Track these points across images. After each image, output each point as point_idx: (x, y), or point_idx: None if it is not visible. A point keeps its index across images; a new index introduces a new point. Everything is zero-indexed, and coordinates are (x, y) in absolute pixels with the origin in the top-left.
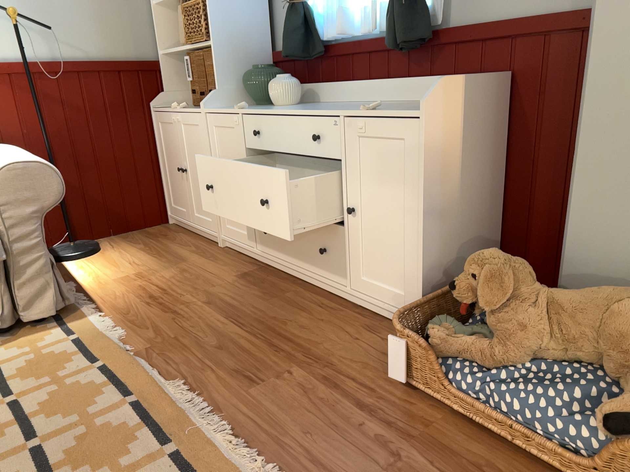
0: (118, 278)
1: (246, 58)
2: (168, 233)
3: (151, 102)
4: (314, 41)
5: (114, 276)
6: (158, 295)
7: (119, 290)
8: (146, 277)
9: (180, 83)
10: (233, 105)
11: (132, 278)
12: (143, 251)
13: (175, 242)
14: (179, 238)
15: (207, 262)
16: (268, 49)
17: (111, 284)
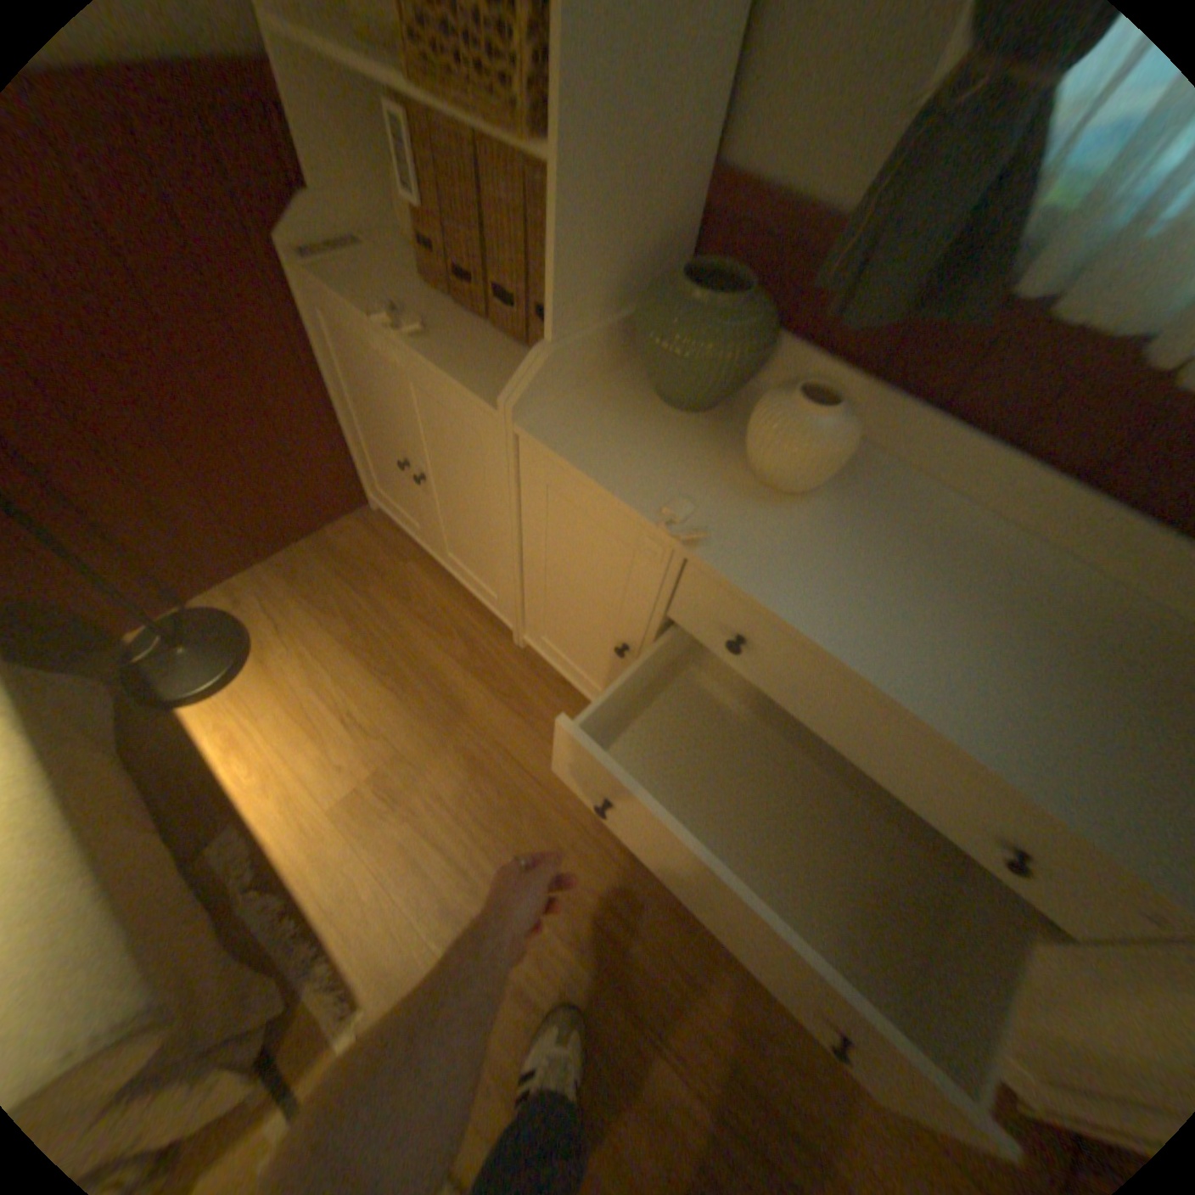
0: (337, 806)
1: (651, 205)
2: (384, 560)
3: (271, 224)
4: (981, 265)
5: (324, 791)
6: (460, 904)
7: (359, 874)
8: (402, 803)
9: (355, 149)
10: (591, 379)
11: (370, 805)
12: (352, 654)
13: (413, 609)
14: (416, 588)
15: (513, 724)
16: (715, 149)
17: (331, 841)
